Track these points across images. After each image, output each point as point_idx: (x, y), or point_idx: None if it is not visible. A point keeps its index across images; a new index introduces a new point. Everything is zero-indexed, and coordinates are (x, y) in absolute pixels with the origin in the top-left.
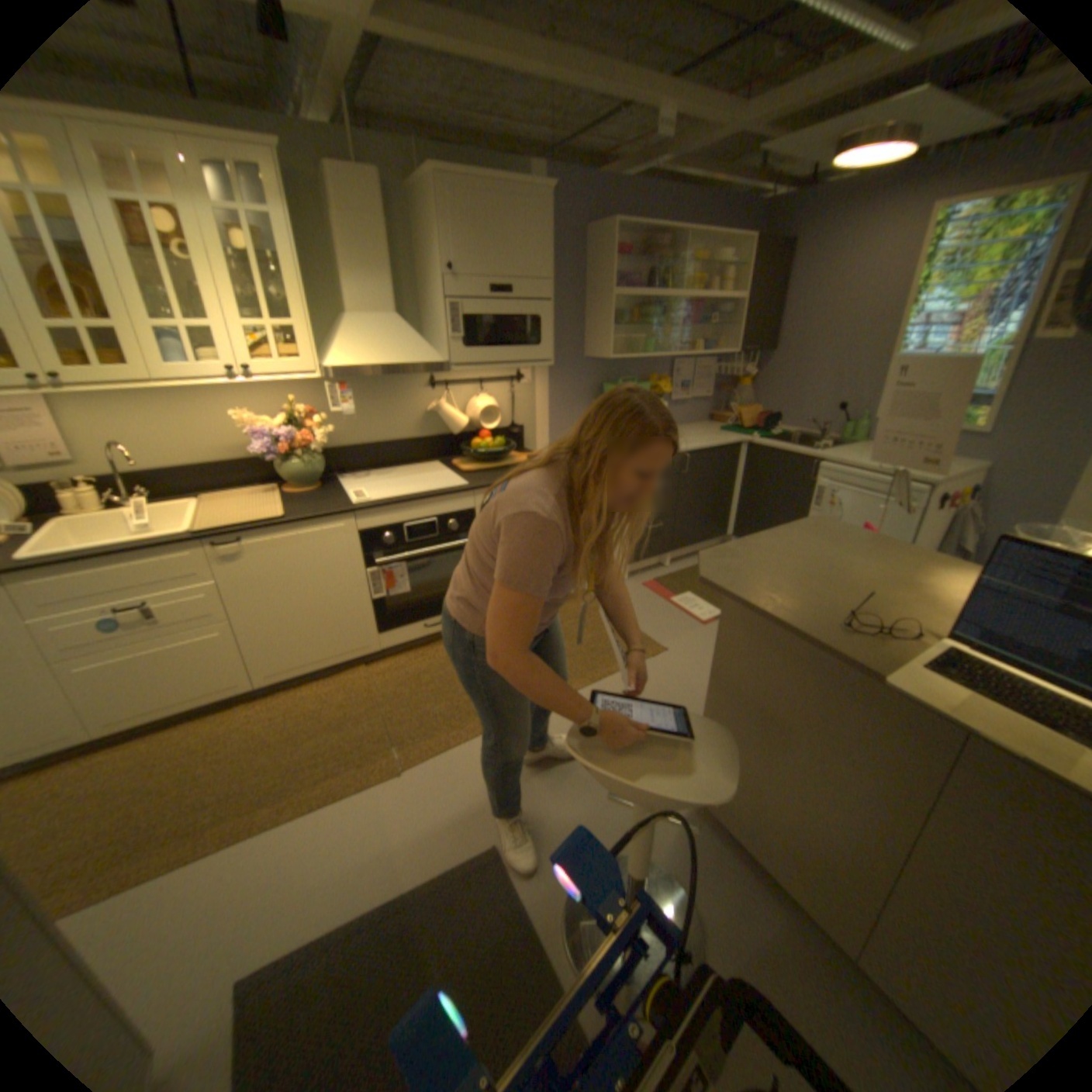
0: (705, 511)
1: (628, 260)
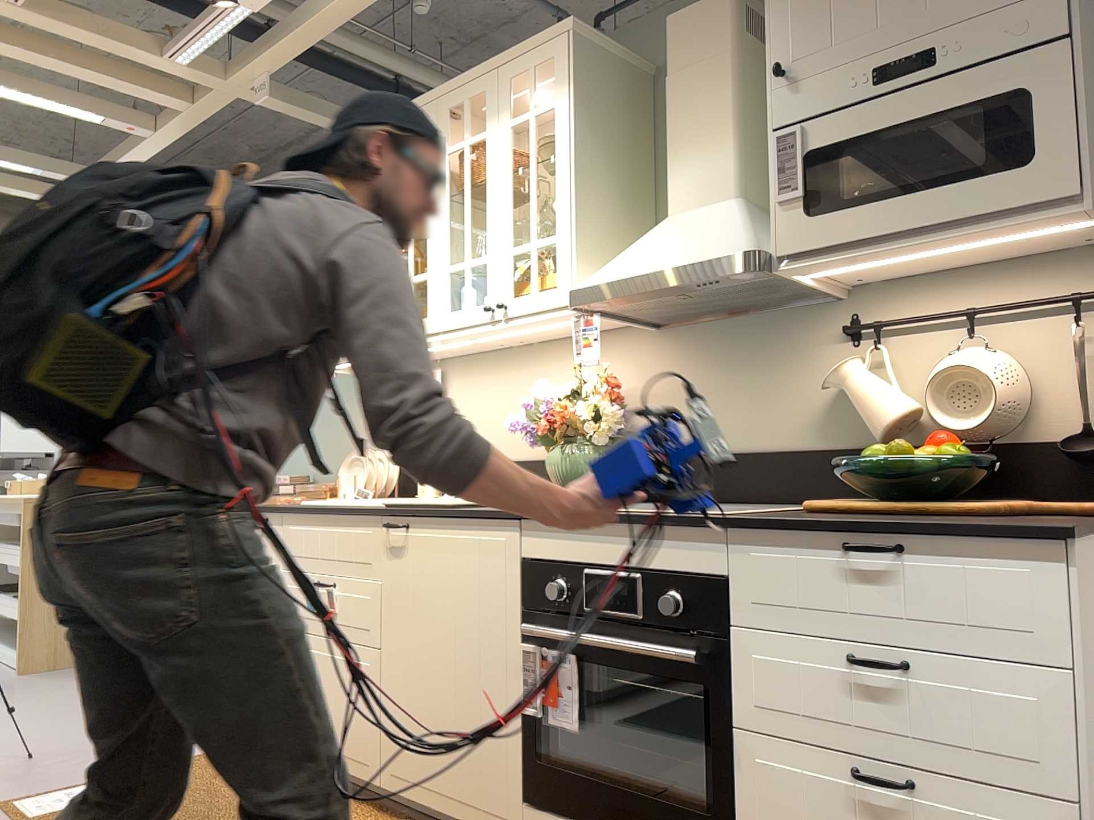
0: None
1: None
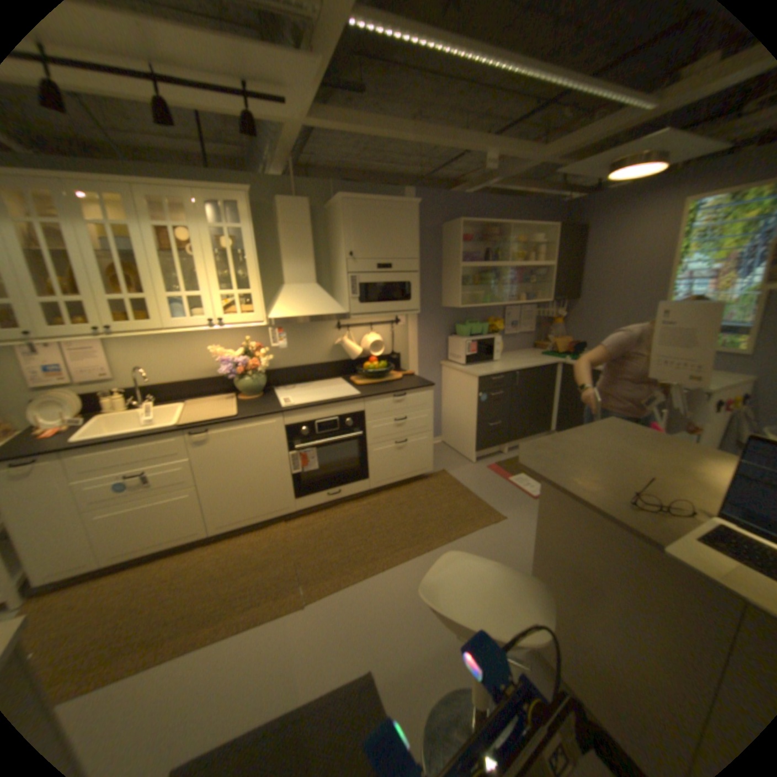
0: (532, 413)
1: (469, 244)
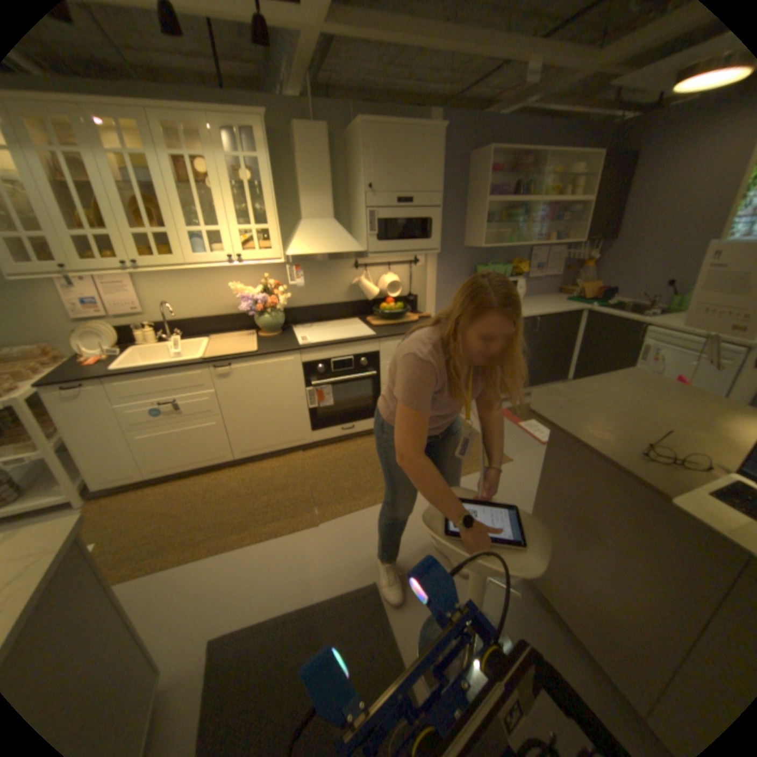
0: (551, 360)
1: (500, 175)
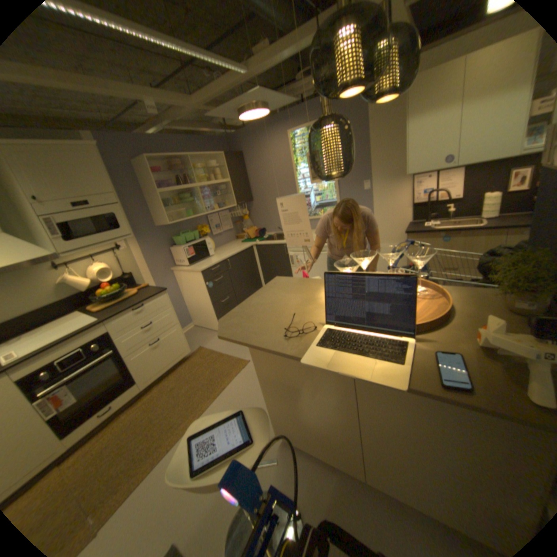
0: (247, 283)
1: (161, 174)
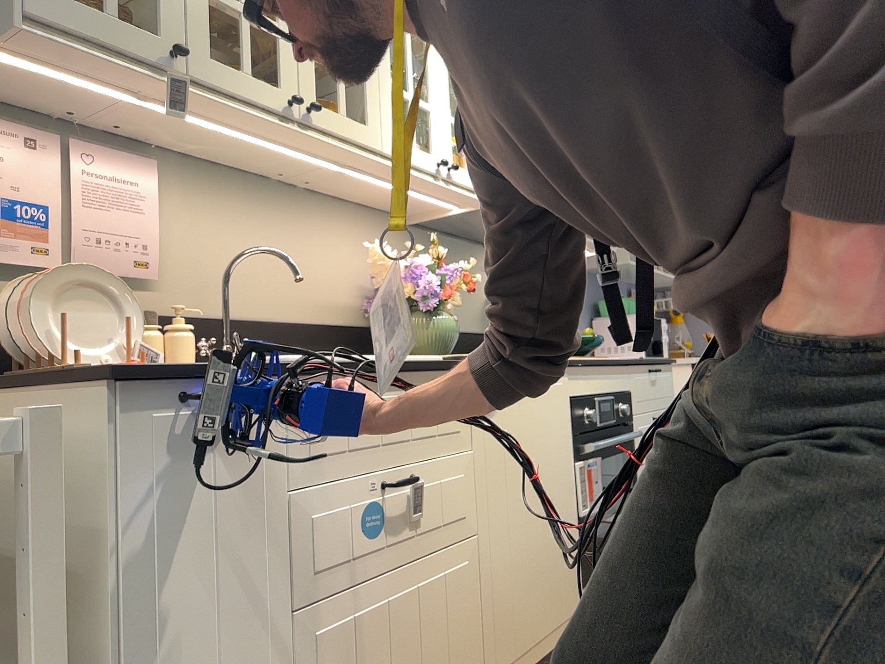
0: None
1: None
